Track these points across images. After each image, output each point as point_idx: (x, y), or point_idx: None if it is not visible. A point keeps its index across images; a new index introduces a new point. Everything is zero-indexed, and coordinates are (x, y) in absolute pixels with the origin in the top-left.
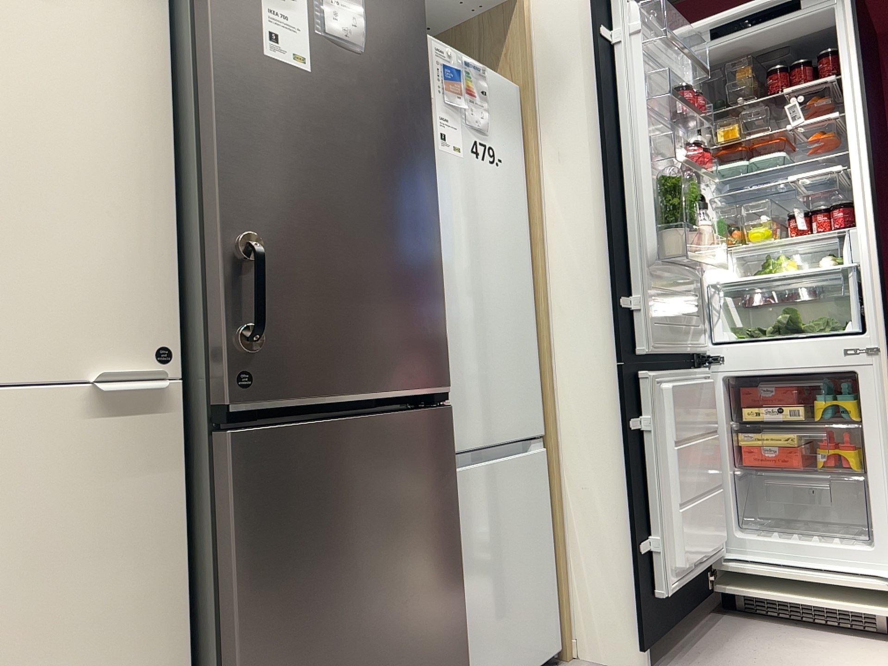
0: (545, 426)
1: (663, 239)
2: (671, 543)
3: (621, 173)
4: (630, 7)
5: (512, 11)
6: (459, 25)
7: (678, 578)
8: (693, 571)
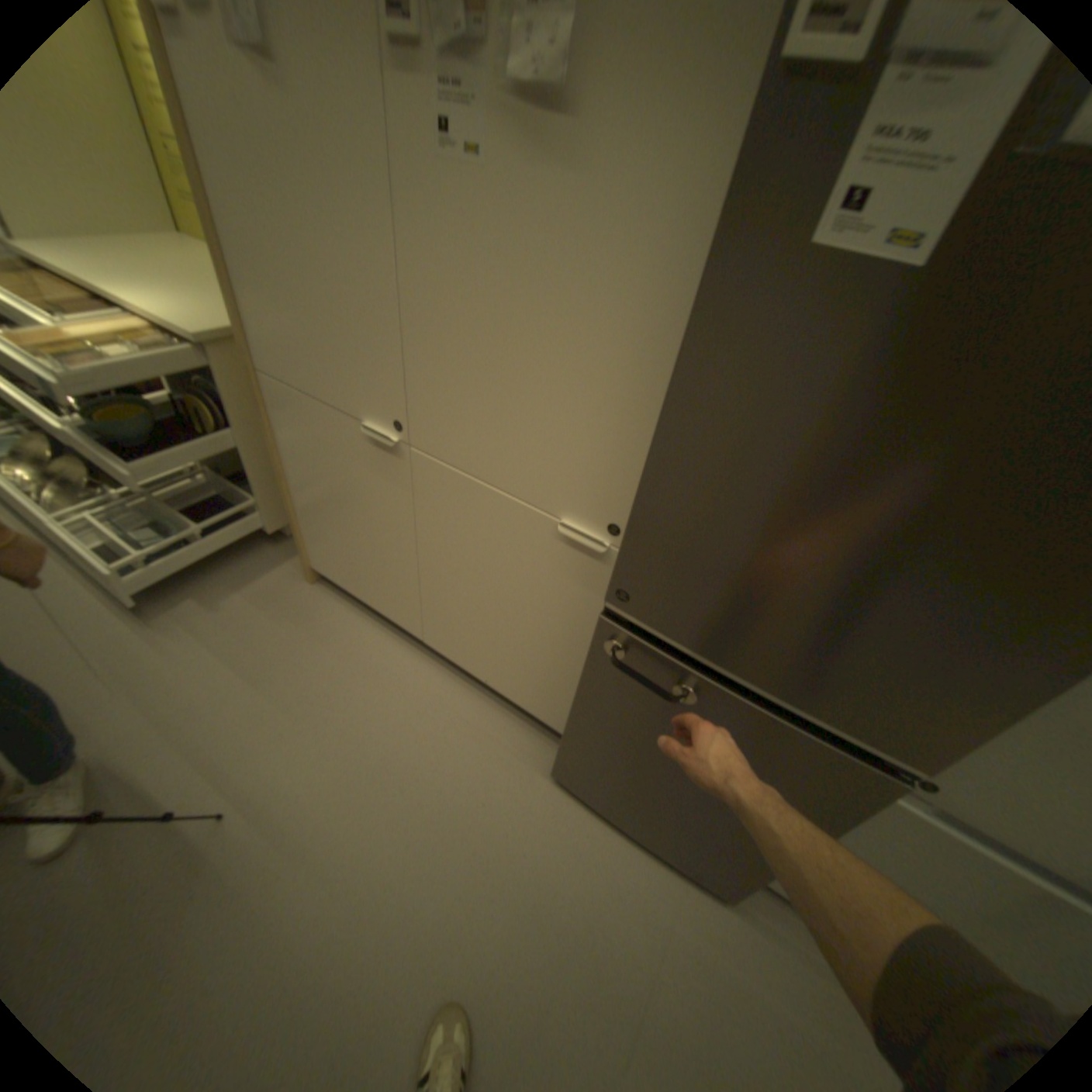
0: None
1: None
2: None
3: None
4: None
5: None
6: None
7: None
8: None
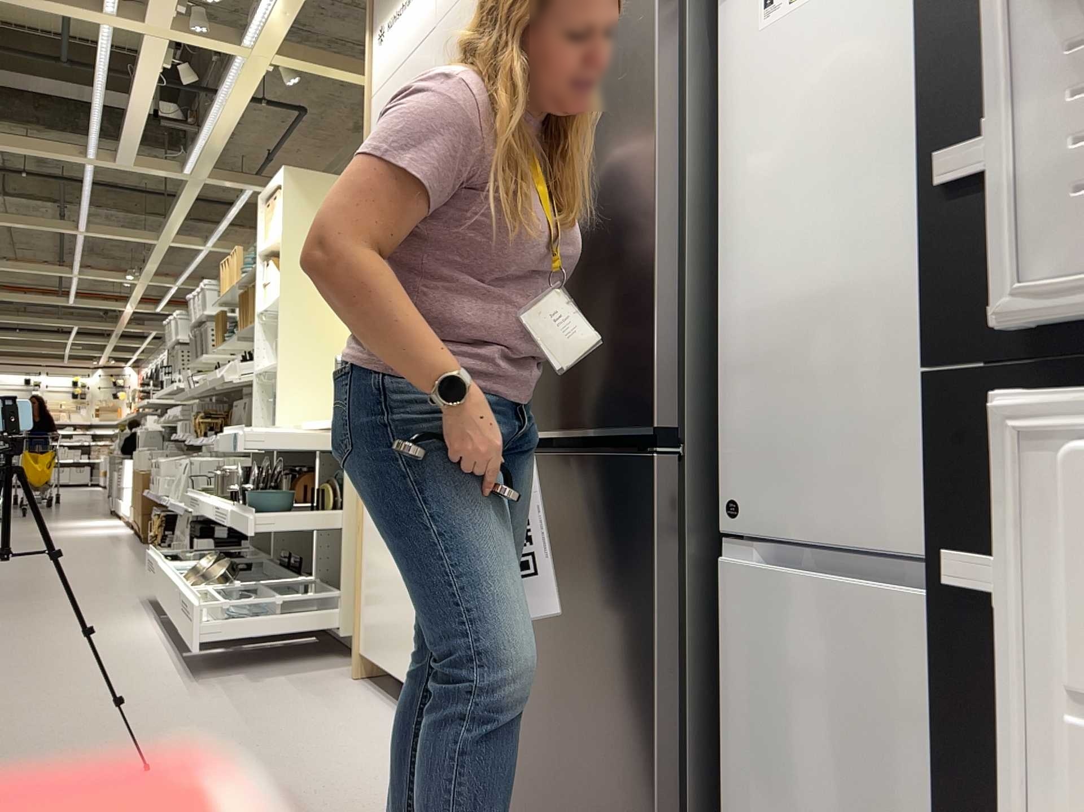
0: None
1: None
2: None
3: None
4: None
5: None
6: None
7: None
8: None
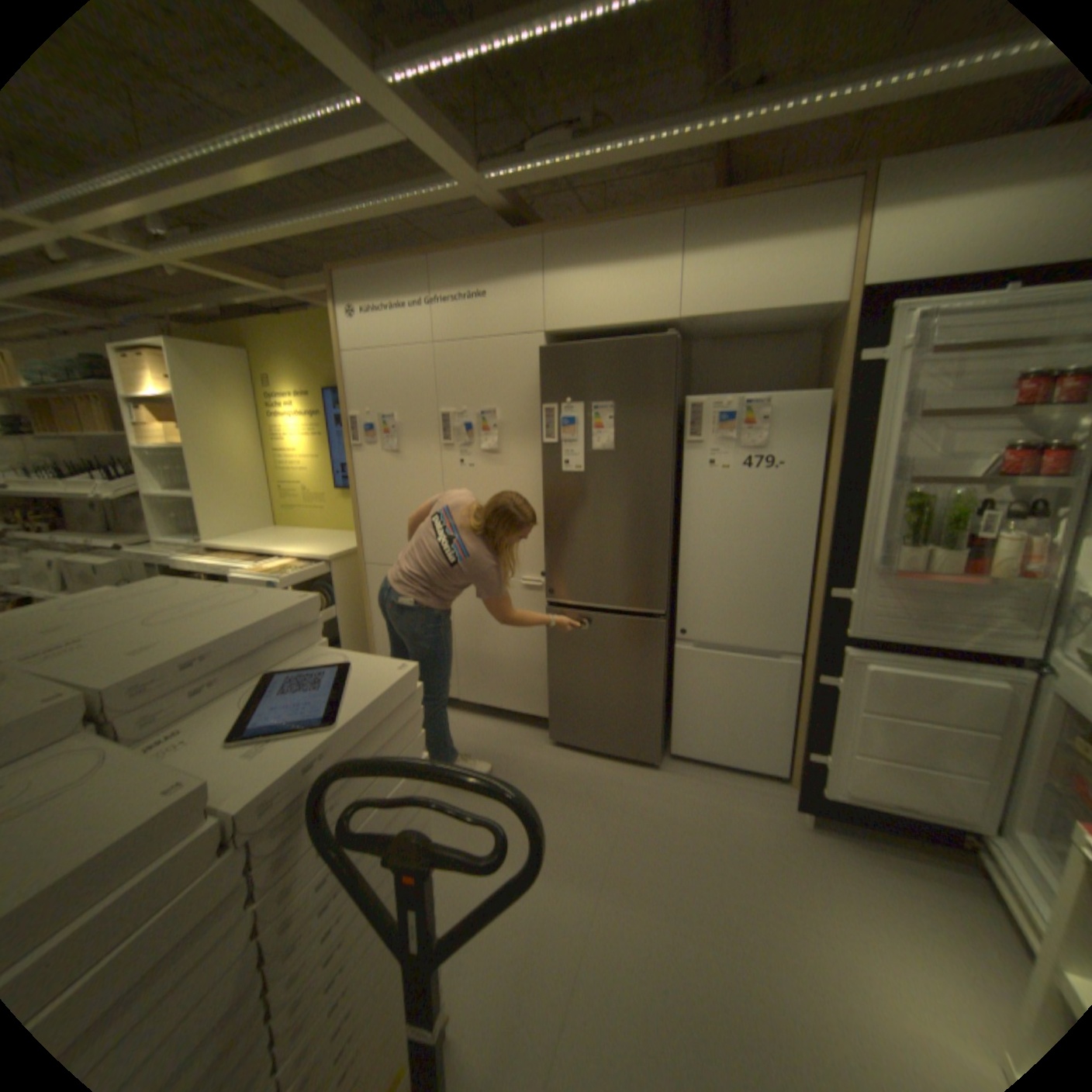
0: (808, 648)
1: (899, 551)
2: (847, 773)
3: (866, 486)
4: (915, 316)
5: (848, 314)
6: (836, 316)
7: (851, 799)
8: (886, 809)
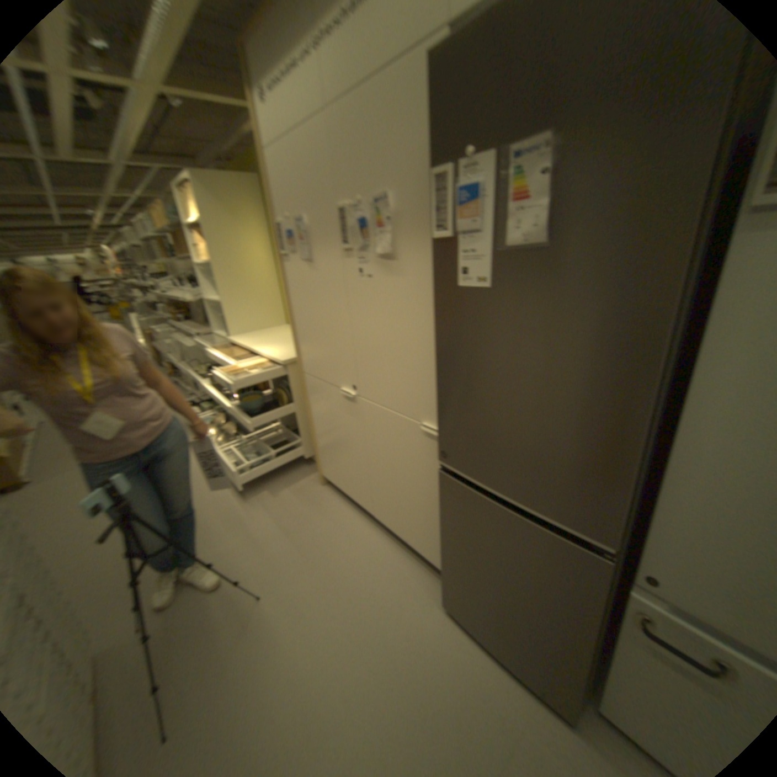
0: None
1: None
2: None
3: None
4: None
5: None
6: None
7: None
8: None
